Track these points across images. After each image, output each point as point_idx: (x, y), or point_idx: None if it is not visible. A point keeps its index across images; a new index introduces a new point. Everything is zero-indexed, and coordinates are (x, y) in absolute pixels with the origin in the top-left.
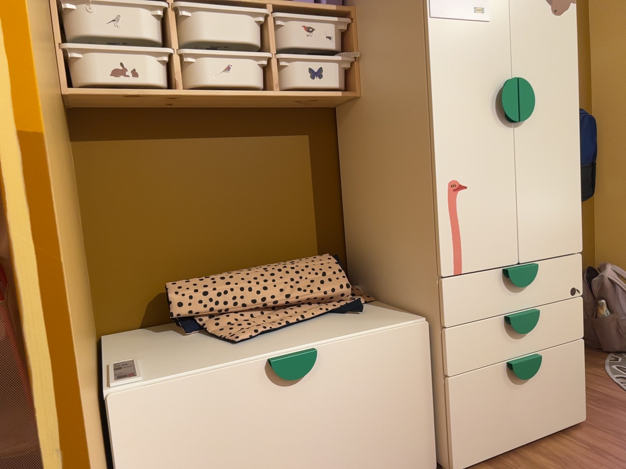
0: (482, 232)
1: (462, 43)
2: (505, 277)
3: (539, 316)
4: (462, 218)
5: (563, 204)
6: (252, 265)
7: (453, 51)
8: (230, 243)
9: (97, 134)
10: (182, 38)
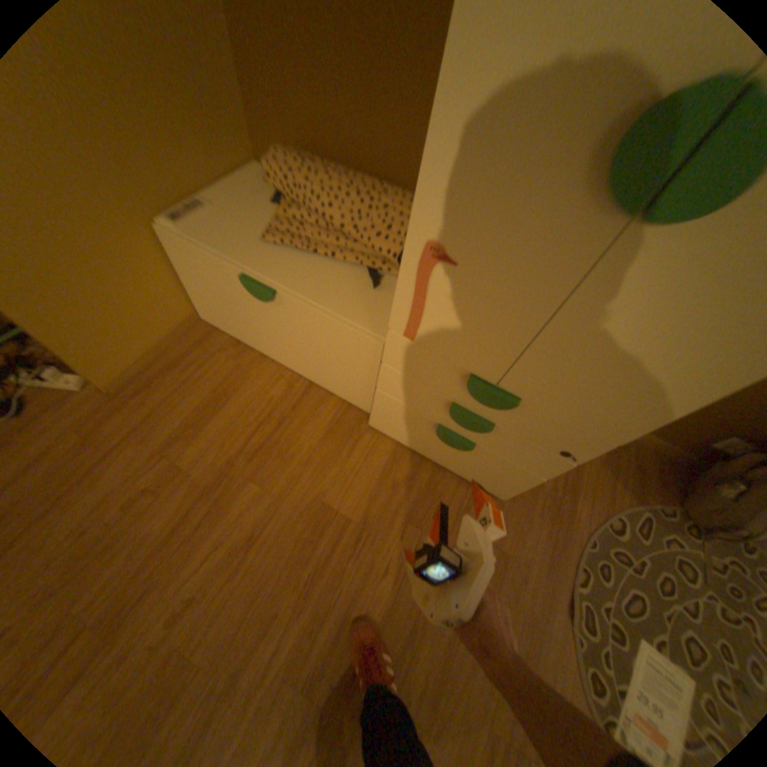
0: (456, 327)
1: None
2: (466, 381)
3: (494, 431)
4: (432, 296)
5: (636, 393)
6: (368, 169)
7: None
8: (352, 132)
9: None
10: None
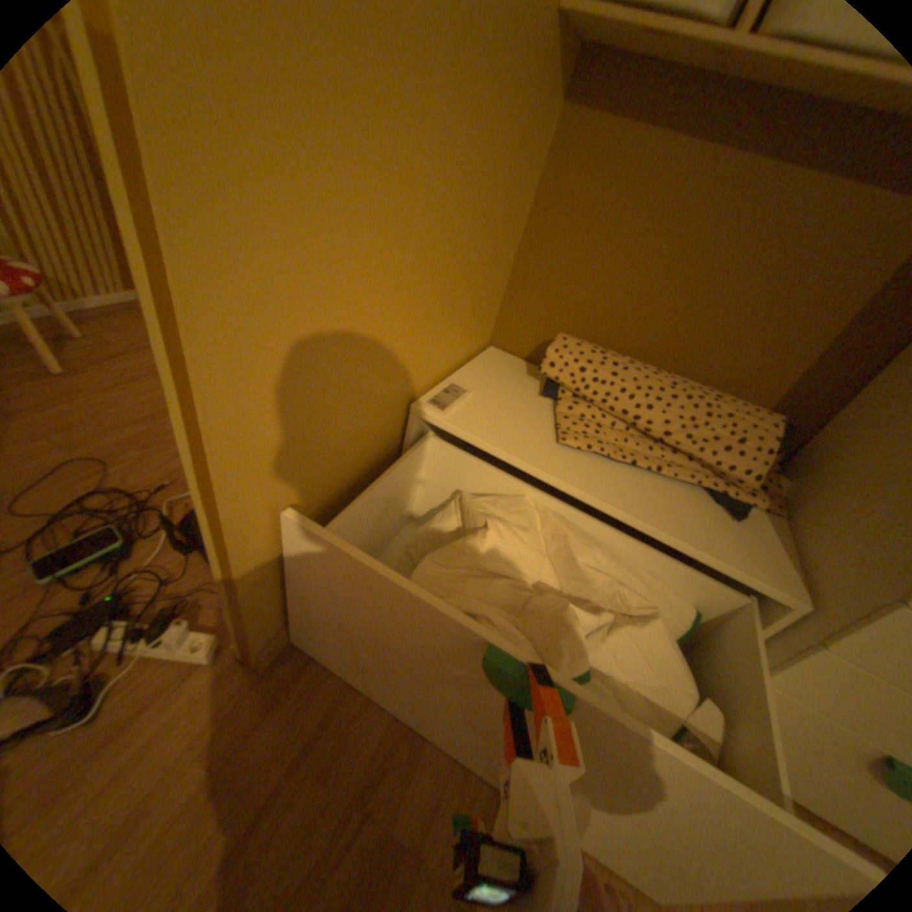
0: None
1: None
2: None
3: None
4: None
5: None
6: (672, 367)
7: None
8: (665, 326)
9: (597, 97)
10: None
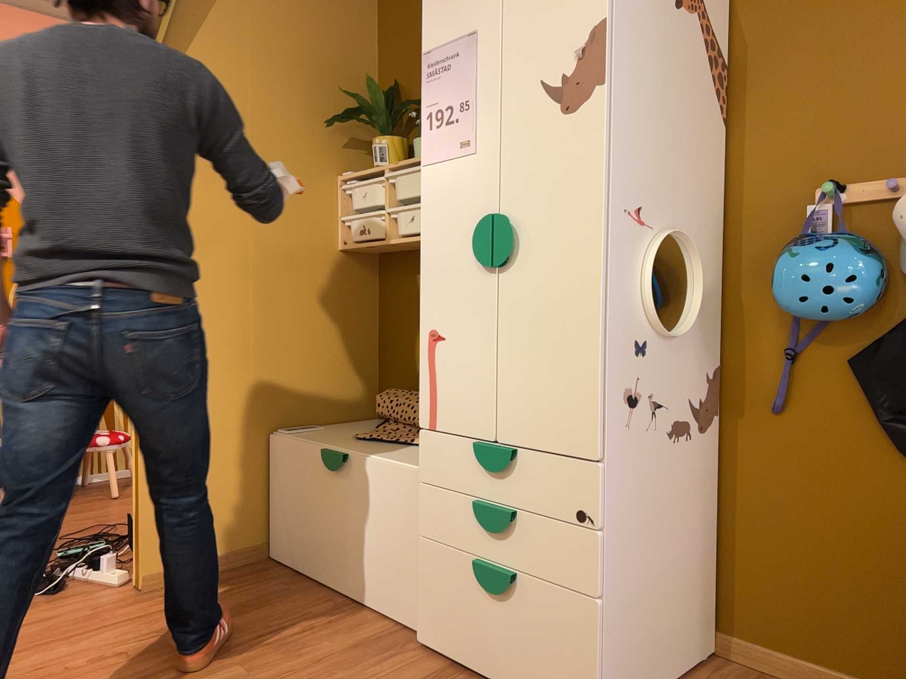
0: (456, 392)
1: (448, 183)
2: (476, 453)
3: (518, 524)
4: (438, 371)
5: (566, 382)
6: None
7: (439, 194)
8: None
9: (388, 270)
10: (395, 198)
